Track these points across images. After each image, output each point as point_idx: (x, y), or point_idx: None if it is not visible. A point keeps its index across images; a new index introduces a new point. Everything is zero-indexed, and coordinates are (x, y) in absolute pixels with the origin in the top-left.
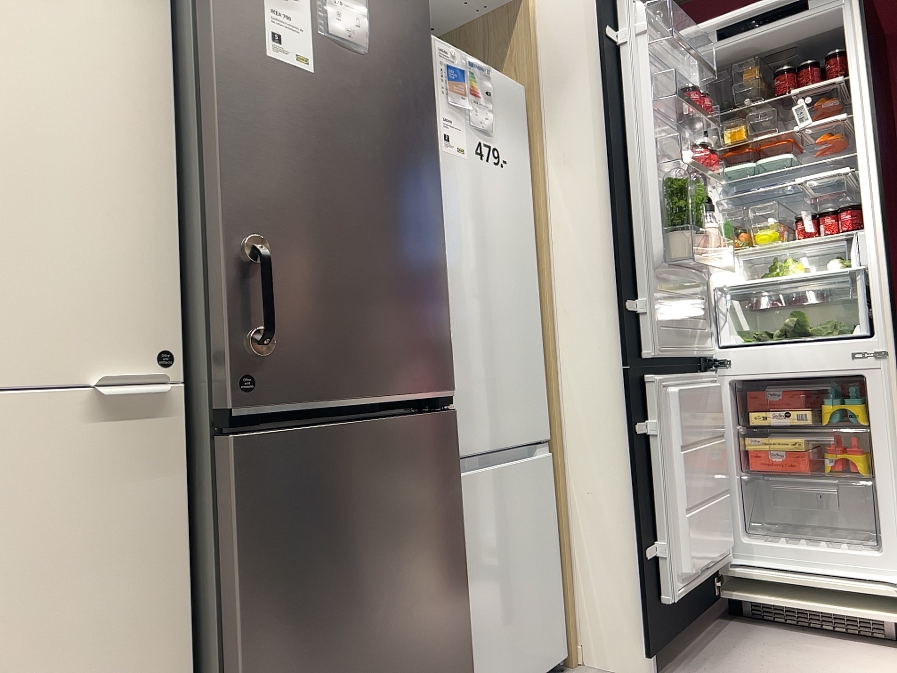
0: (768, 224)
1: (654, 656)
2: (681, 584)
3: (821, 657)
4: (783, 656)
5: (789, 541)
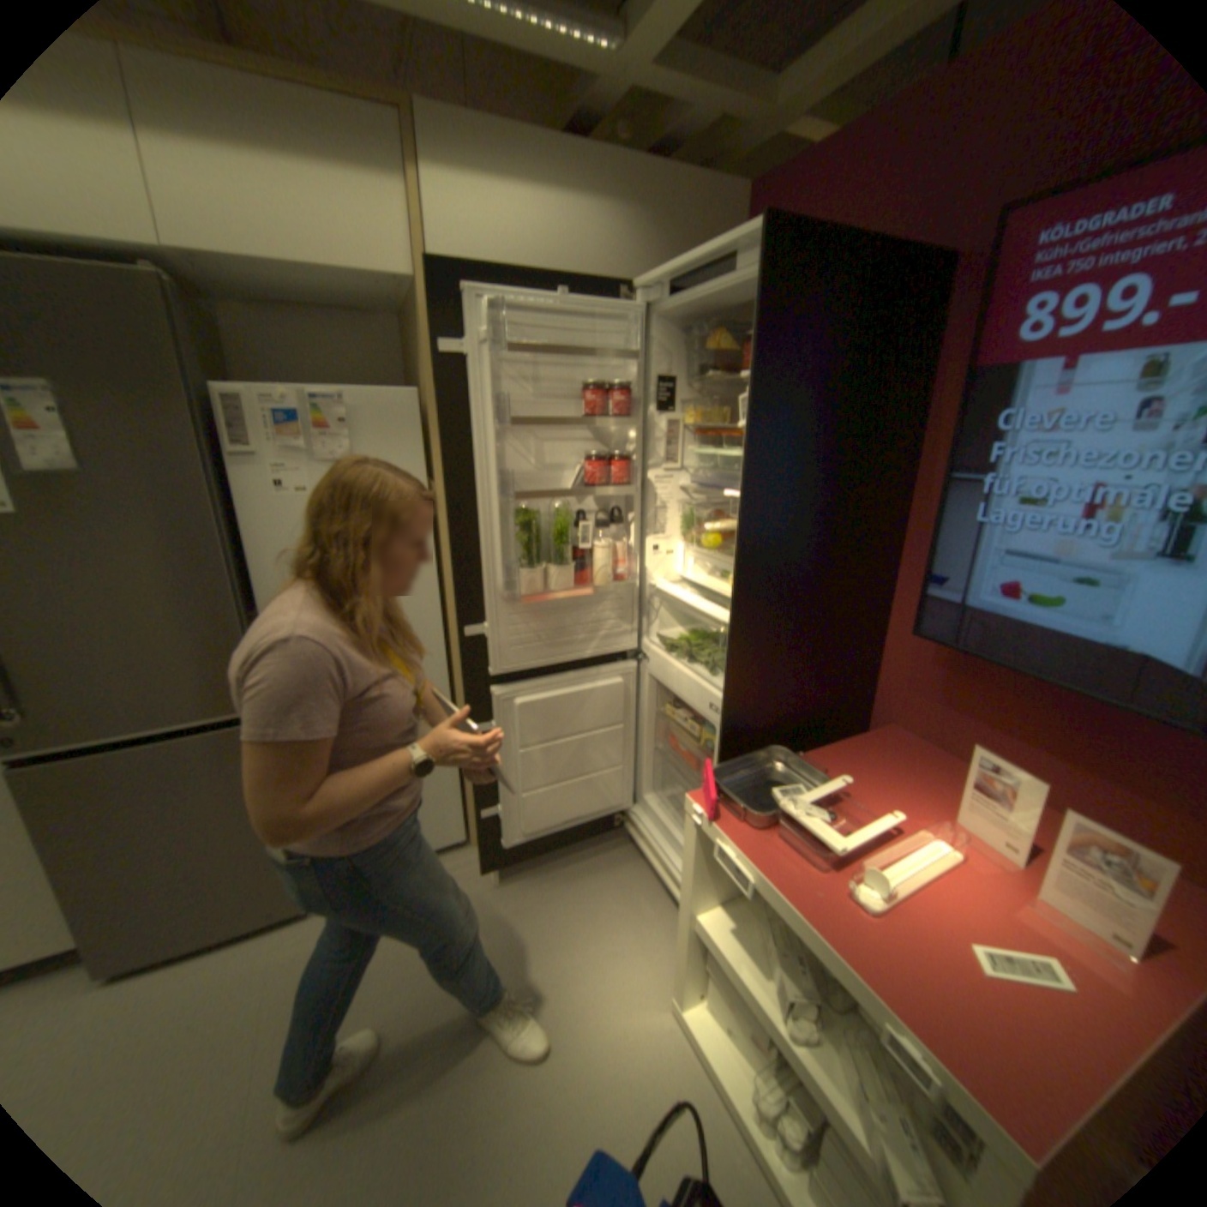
0: (723, 524)
1: (490, 874)
2: (517, 837)
3: (625, 921)
4: (604, 905)
5: (675, 816)
